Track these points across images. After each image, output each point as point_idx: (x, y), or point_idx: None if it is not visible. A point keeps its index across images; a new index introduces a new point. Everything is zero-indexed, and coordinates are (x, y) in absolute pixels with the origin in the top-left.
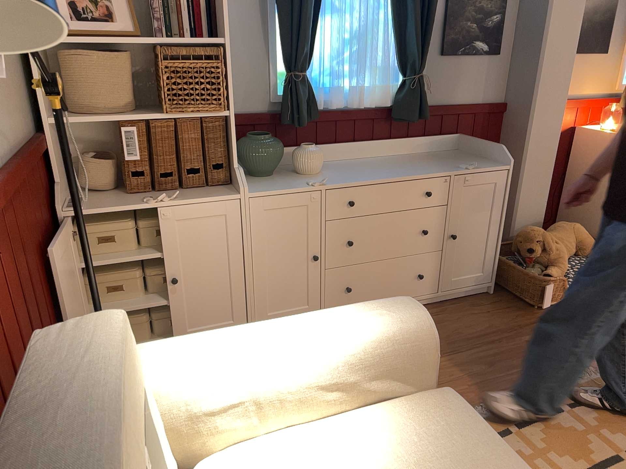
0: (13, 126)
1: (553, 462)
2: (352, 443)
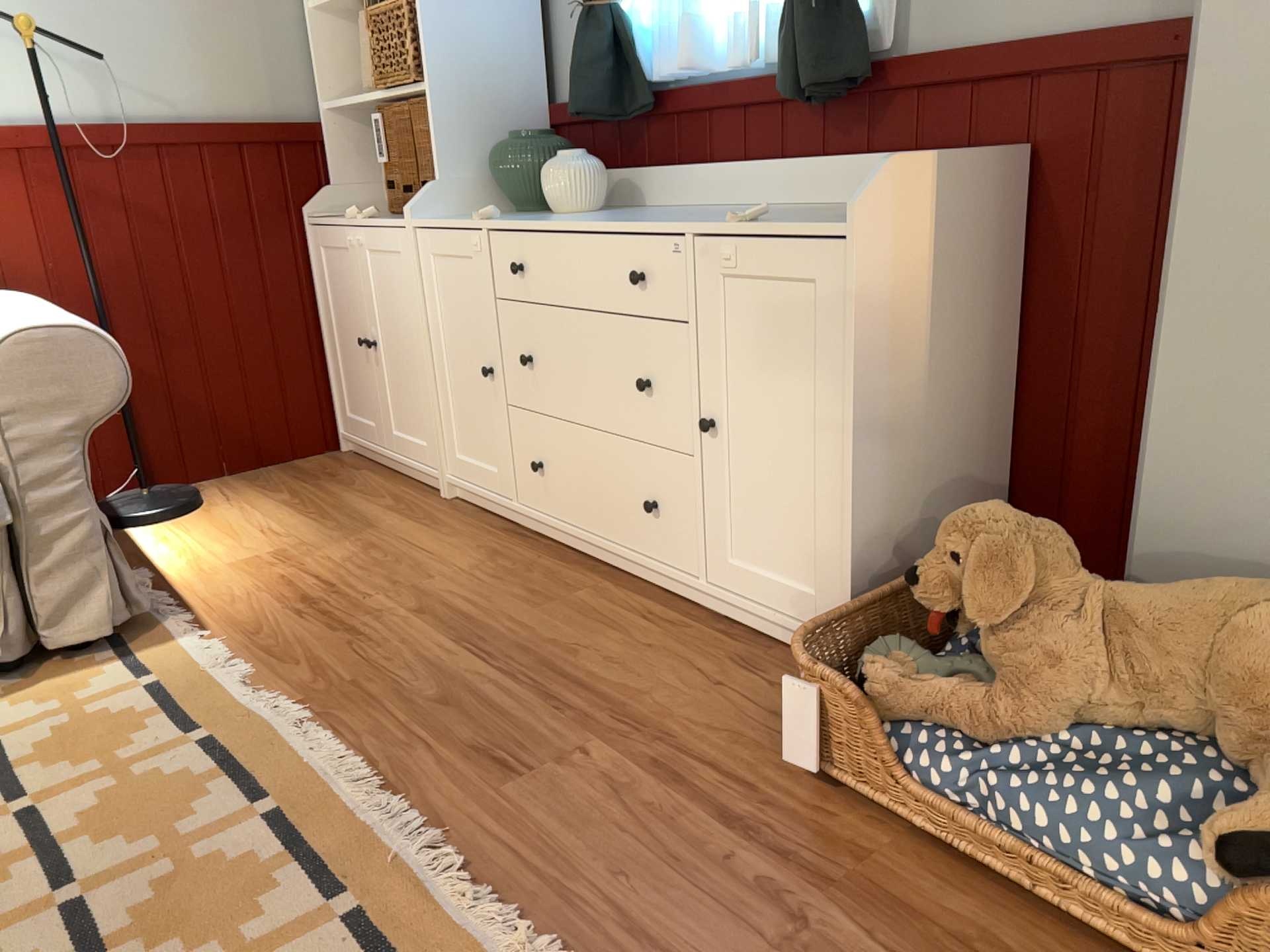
0: (214, 101)
1: (87, 786)
2: None
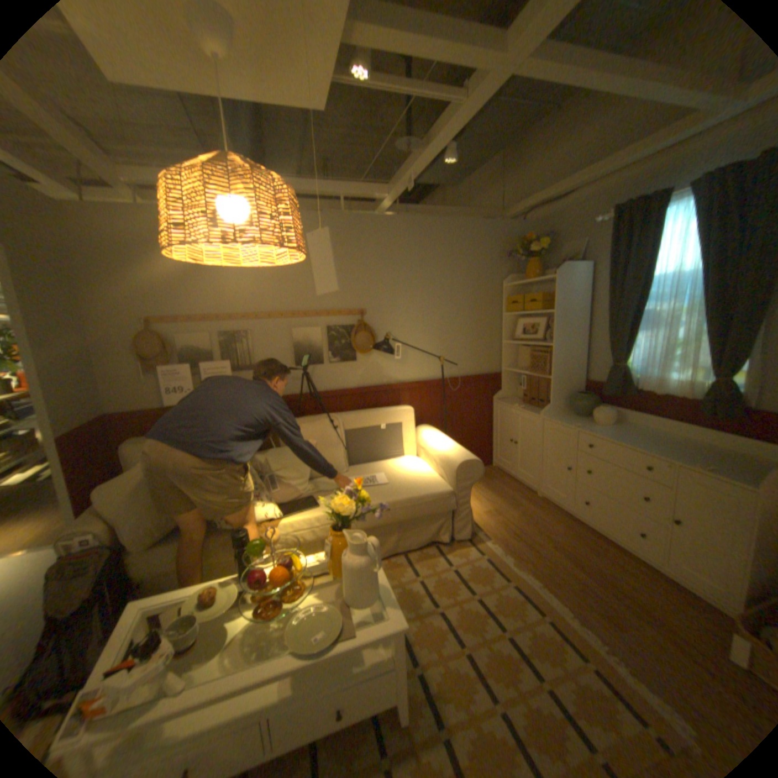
0: (474, 368)
1: (490, 596)
2: (421, 472)
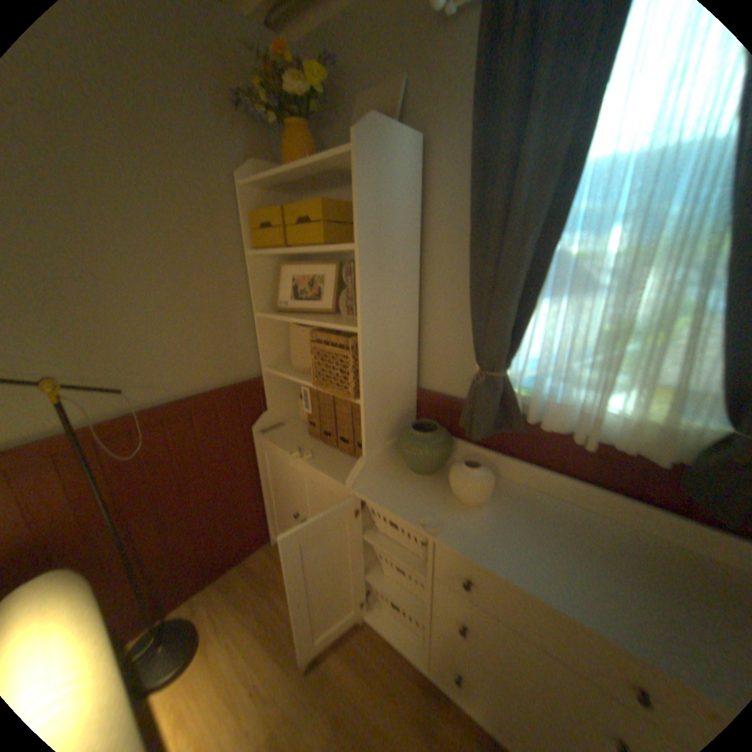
0: (197, 378)
1: None
2: None
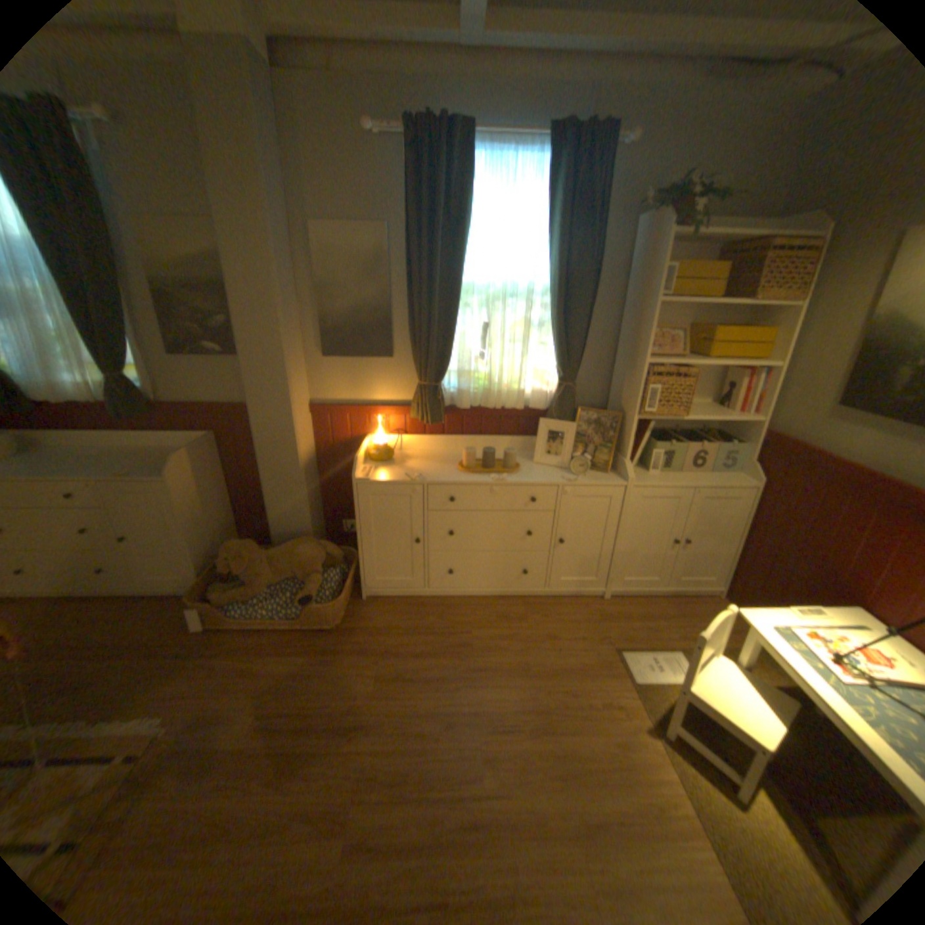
0: None
1: None
2: None
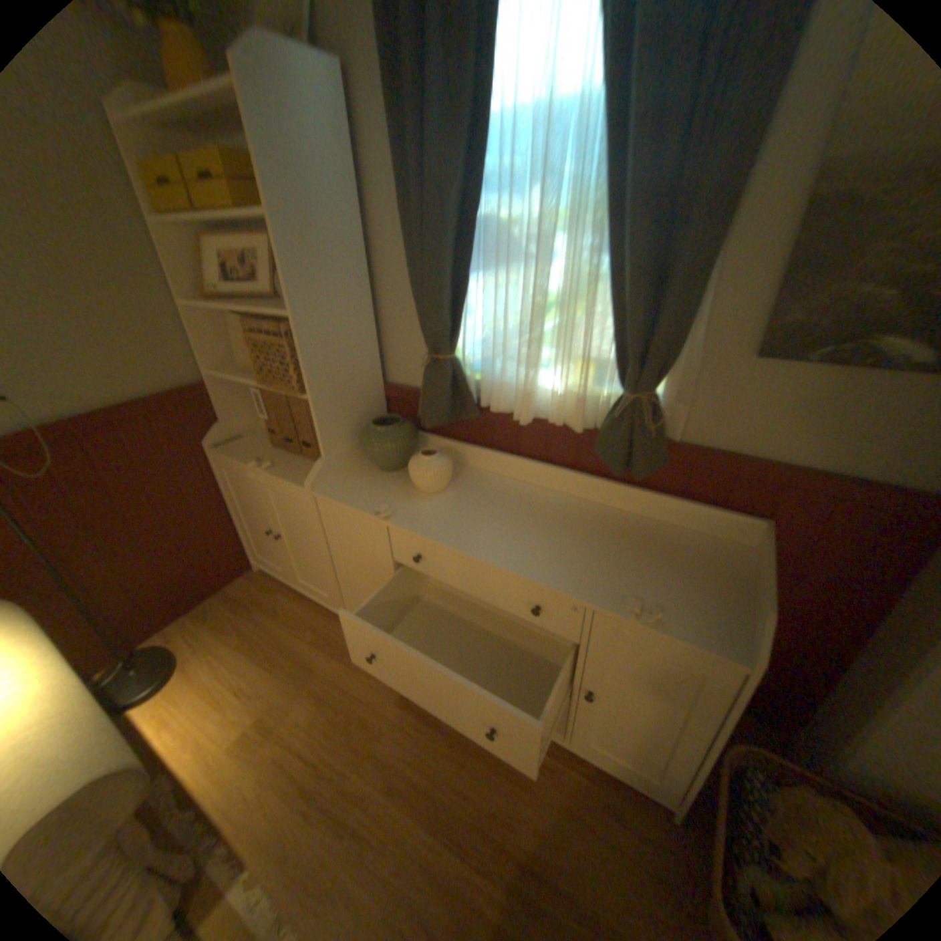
0: (112, 382)
1: None
2: None
